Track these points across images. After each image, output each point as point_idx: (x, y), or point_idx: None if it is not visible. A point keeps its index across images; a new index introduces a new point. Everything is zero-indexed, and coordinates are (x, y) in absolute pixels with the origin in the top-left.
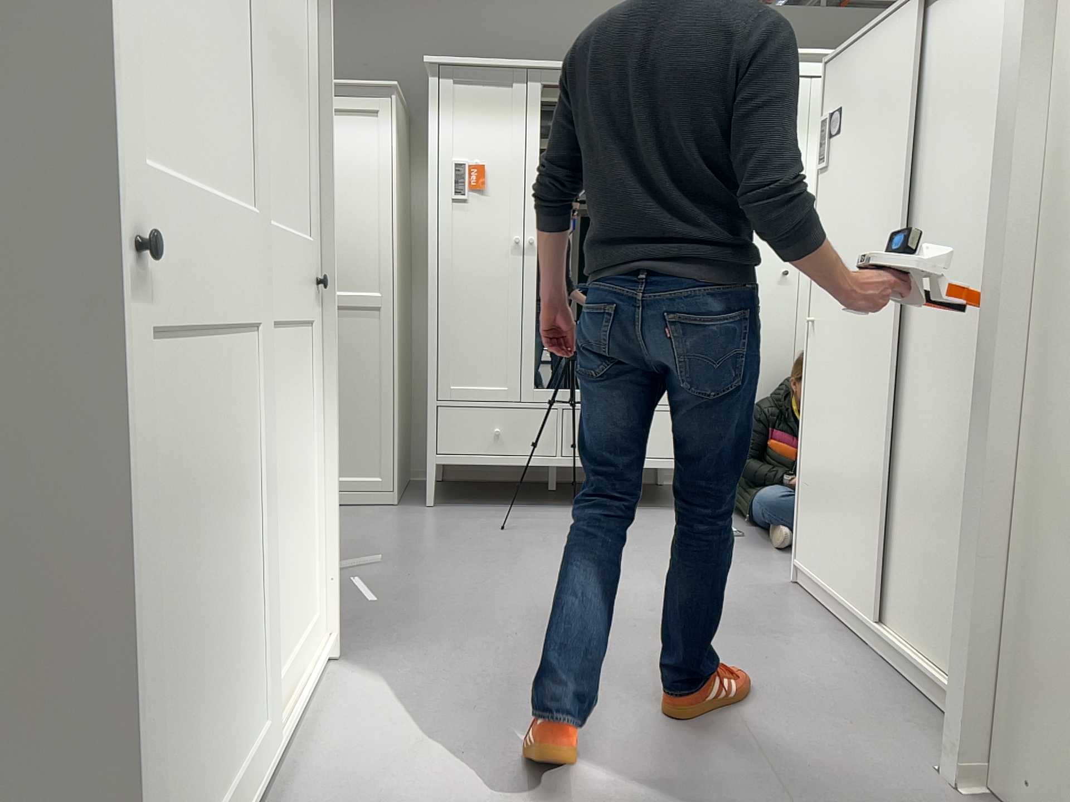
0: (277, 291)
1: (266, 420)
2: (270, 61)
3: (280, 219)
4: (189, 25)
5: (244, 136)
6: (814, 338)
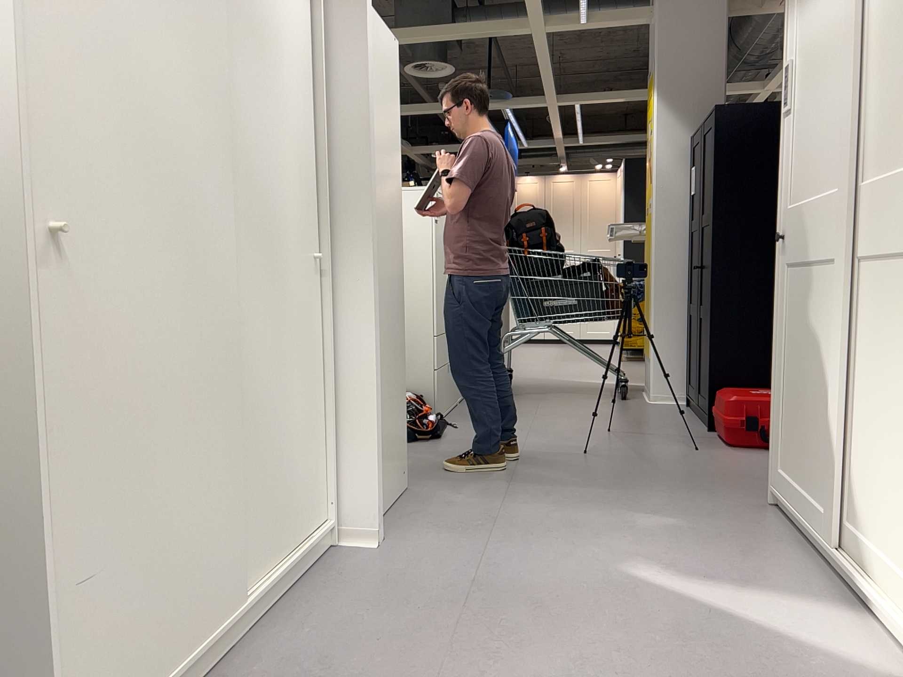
0: (881, 228)
1: (866, 329)
2: (892, 38)
3: (899, 161)
4: (809, 129)
5: (835, 146)
6: (63, 267)
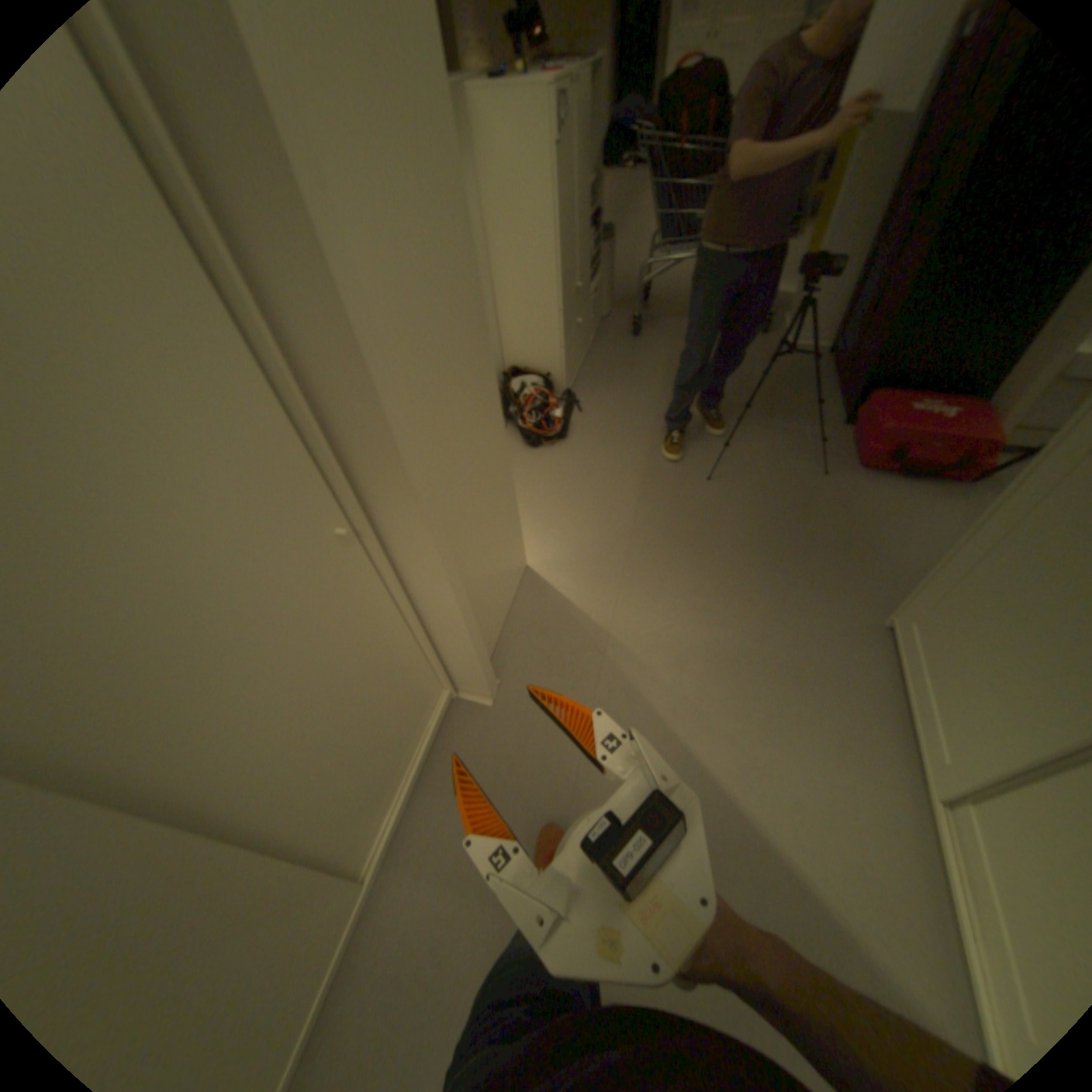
0: None
1: None
2: None
3: None
4: None
5: None
6: None
